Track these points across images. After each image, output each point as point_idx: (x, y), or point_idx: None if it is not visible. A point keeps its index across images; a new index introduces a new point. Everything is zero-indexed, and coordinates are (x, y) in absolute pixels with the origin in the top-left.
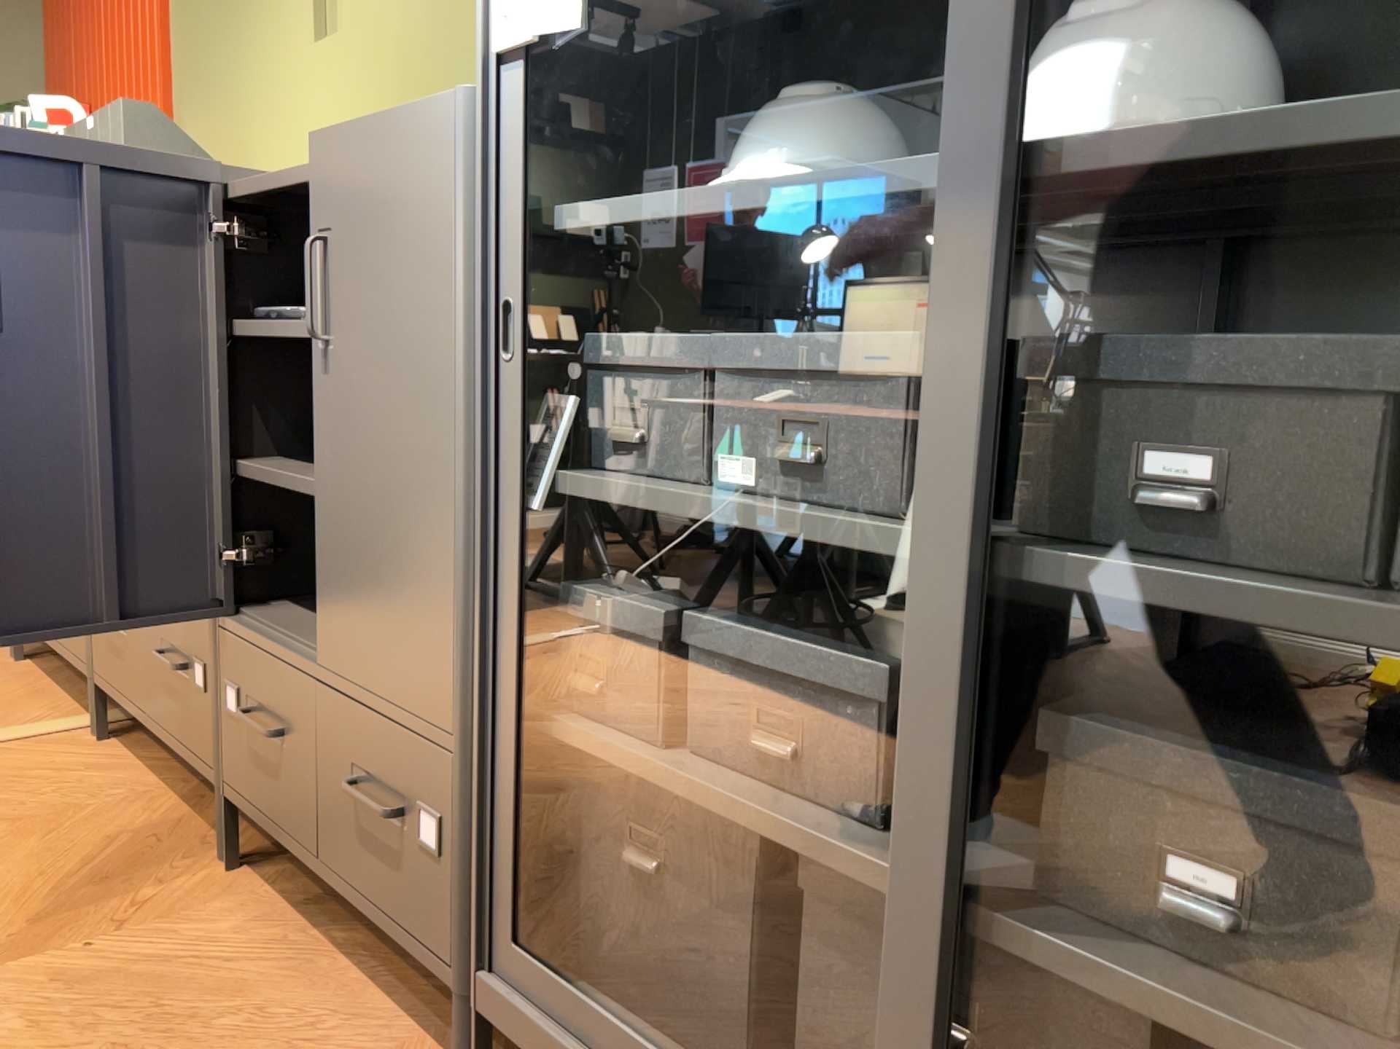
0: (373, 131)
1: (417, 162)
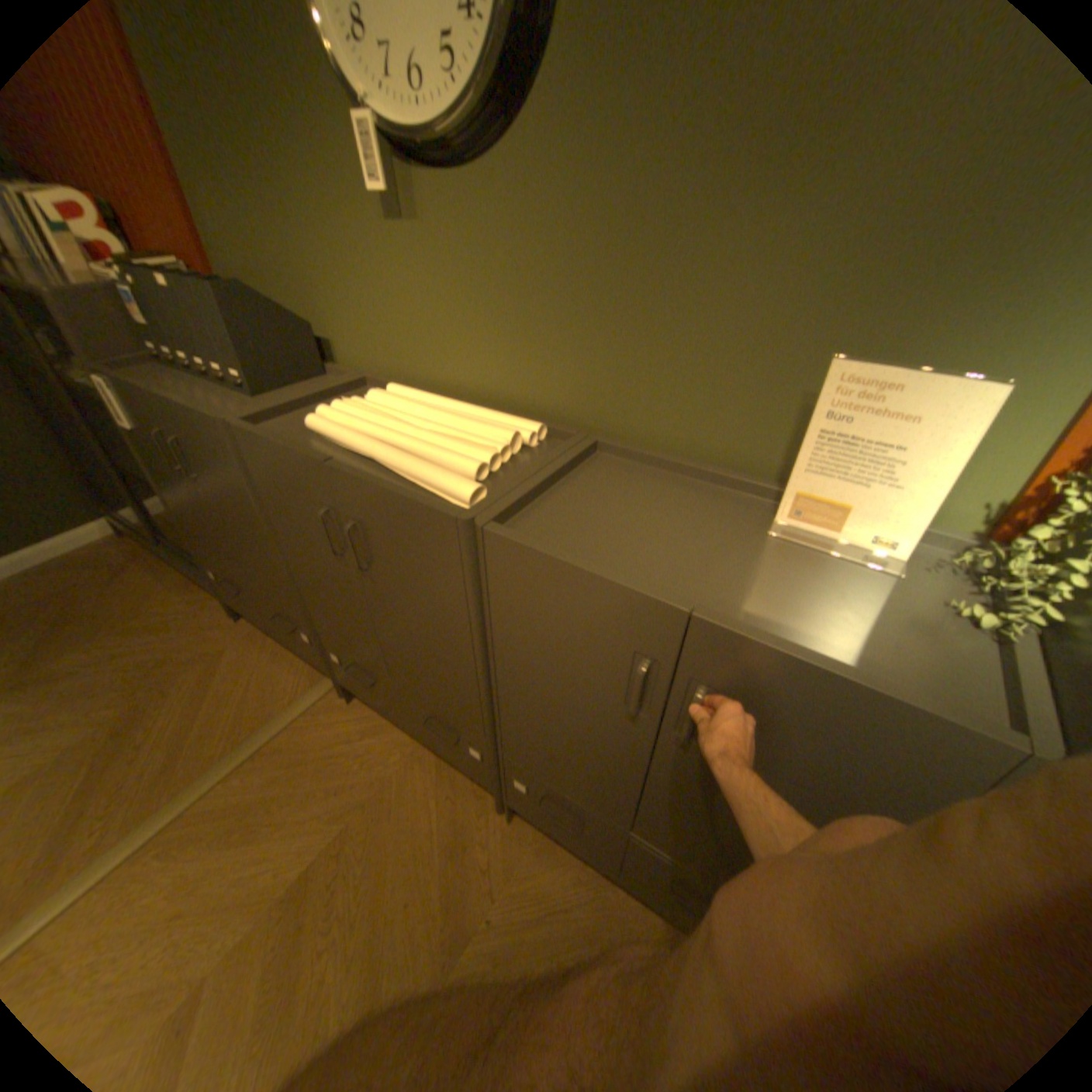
0: (834, 685)
1: (917, 751)
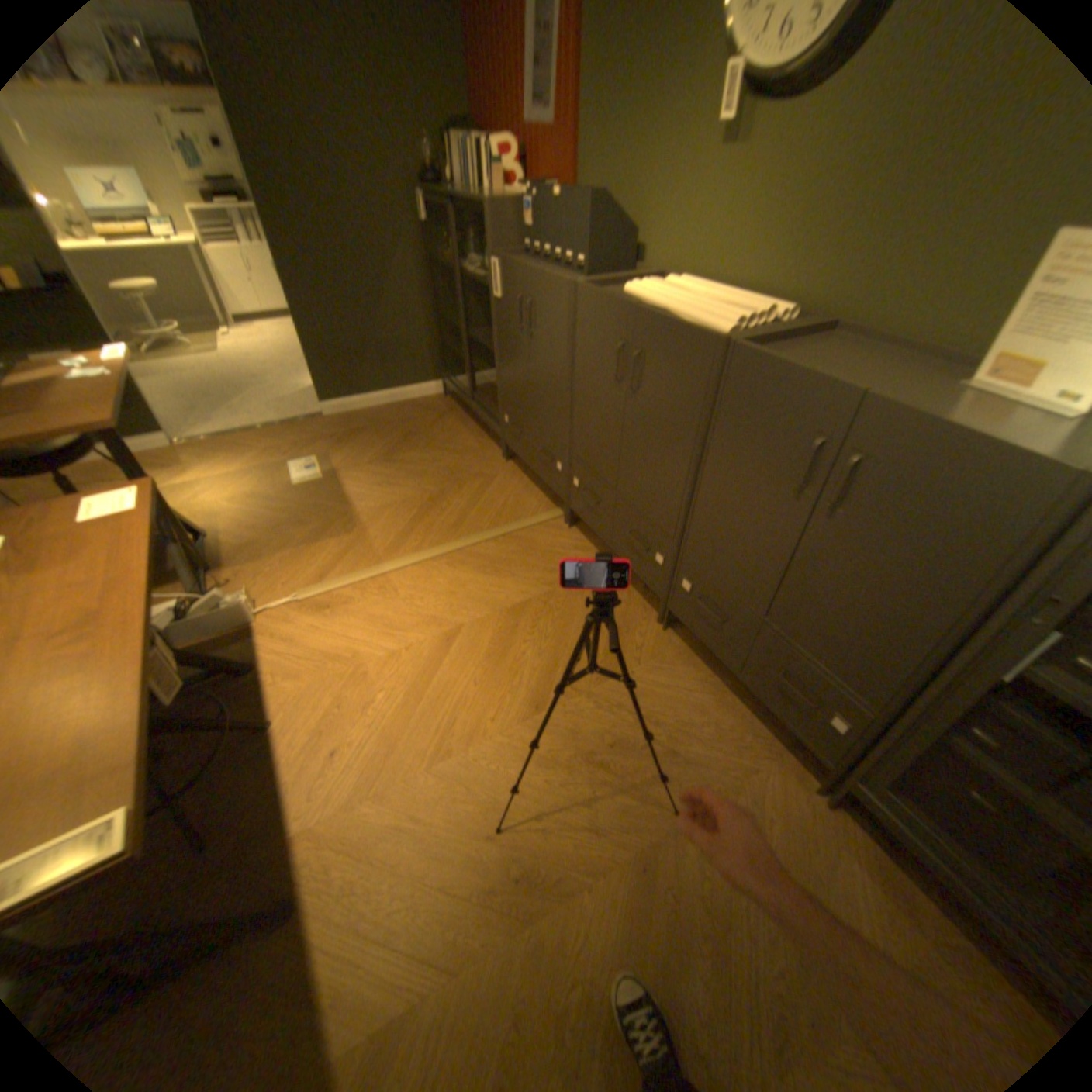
0: (954, 433)
1: (1002, 480)
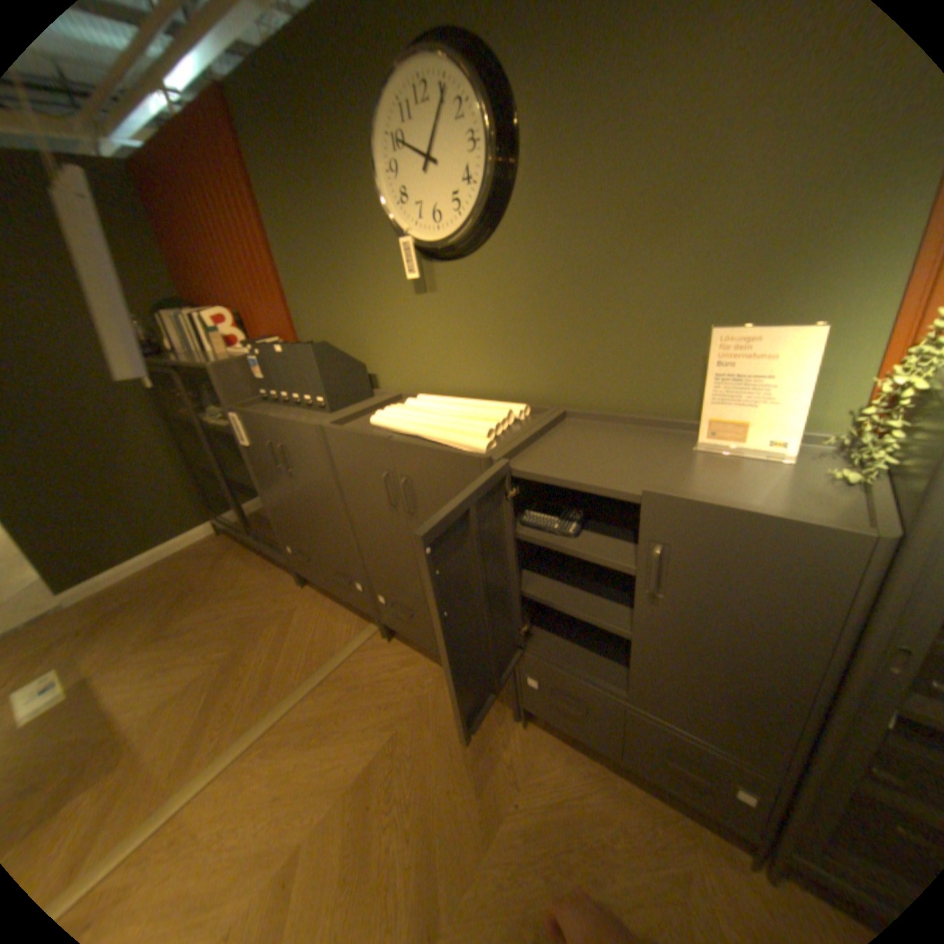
0: (738, 518)
1: (803, 555)
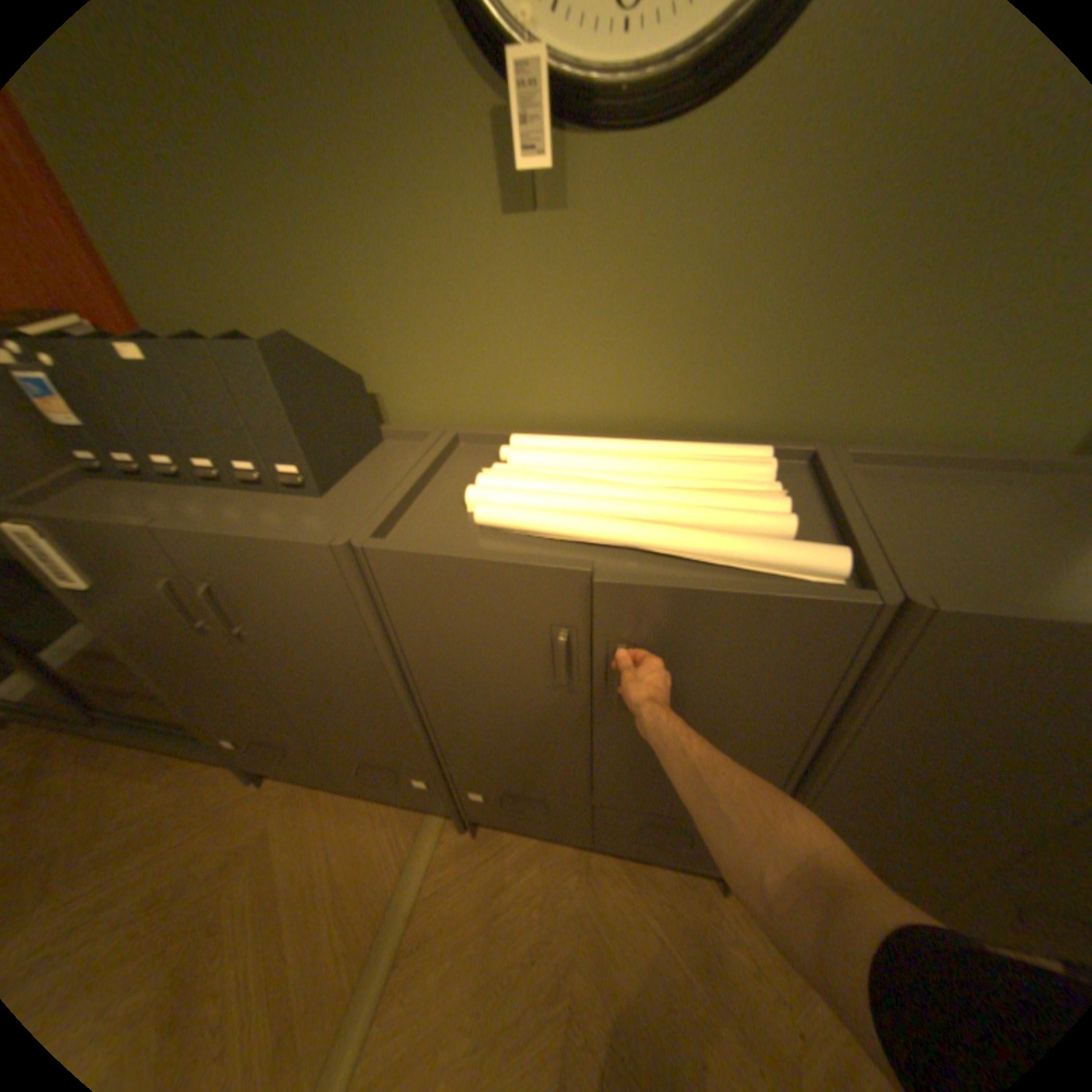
0: None
1: None
